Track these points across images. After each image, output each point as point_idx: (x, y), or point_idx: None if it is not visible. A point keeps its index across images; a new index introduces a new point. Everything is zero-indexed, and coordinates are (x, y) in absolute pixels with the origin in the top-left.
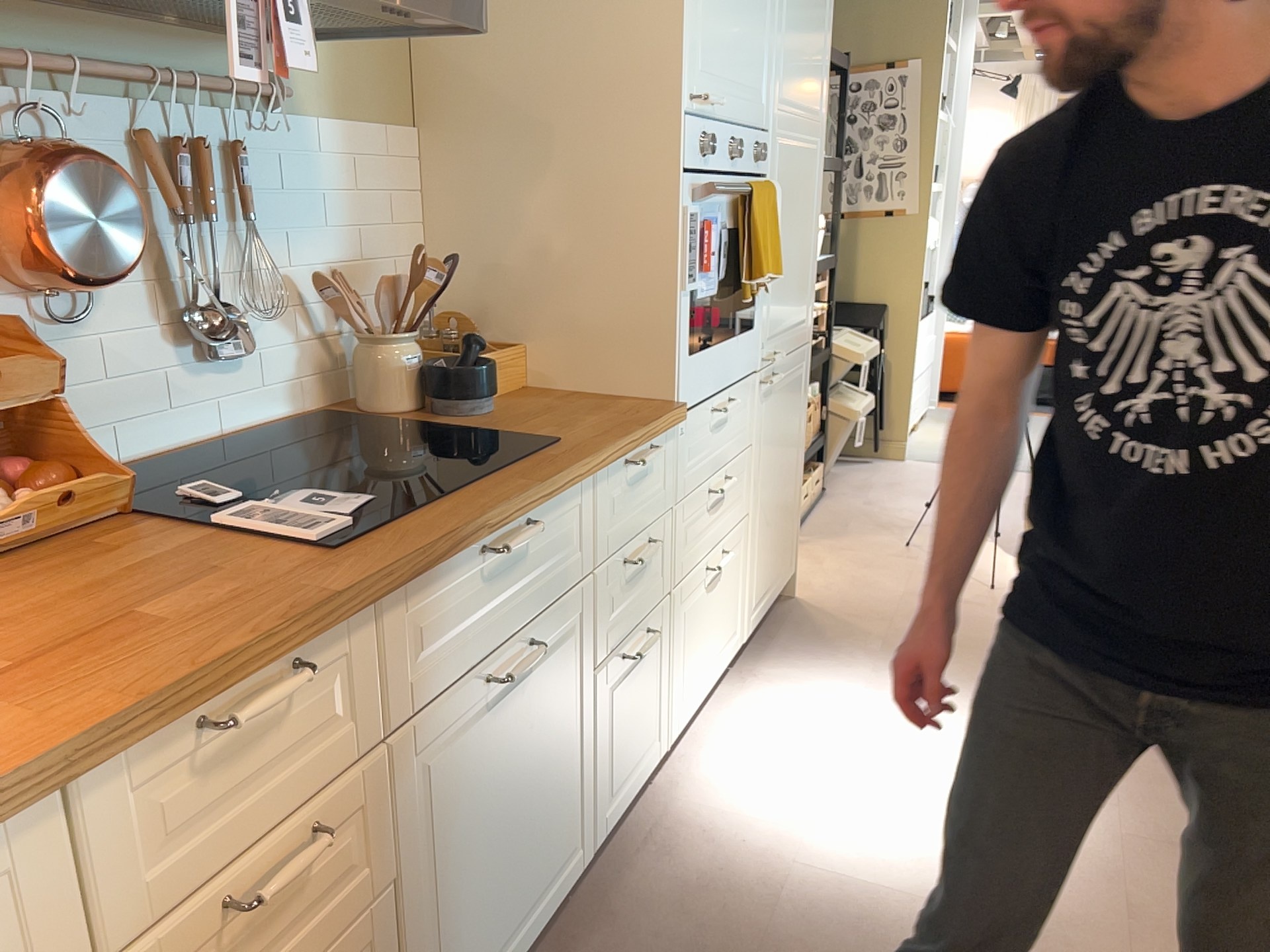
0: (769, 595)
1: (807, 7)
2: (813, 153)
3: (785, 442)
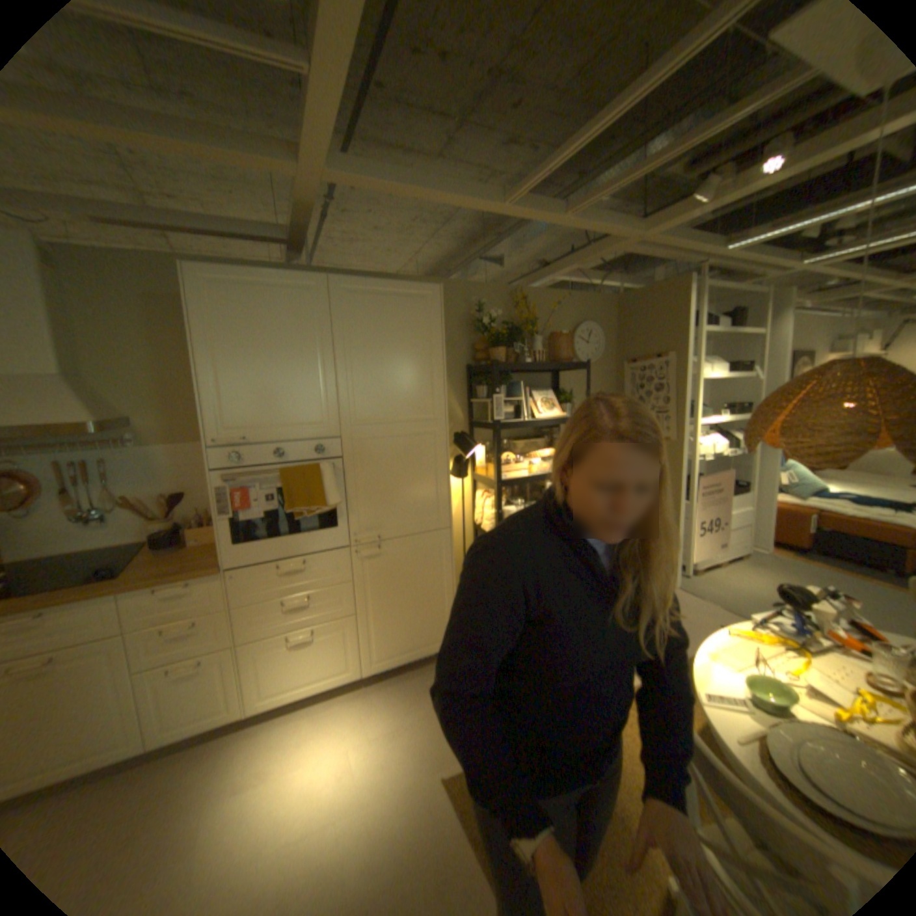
0: (402, 657)
1: (387, 372)
2: (421, 436)
3: (409, 580)
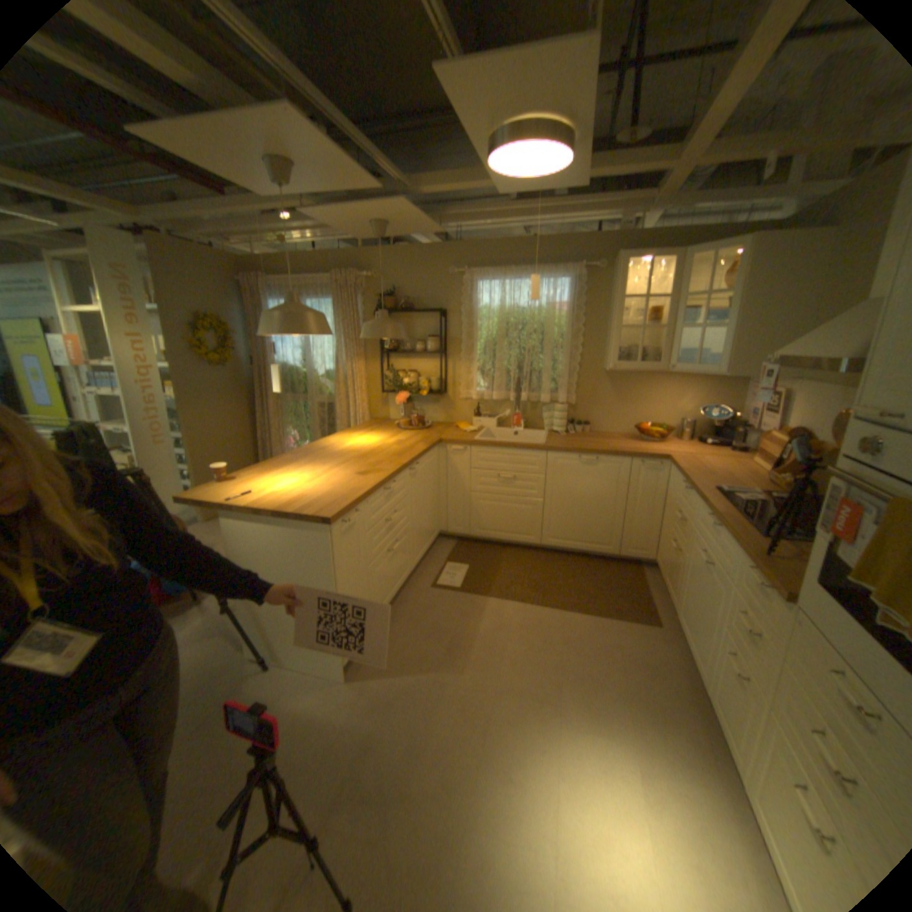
0: None
1: None
2: None
3: None
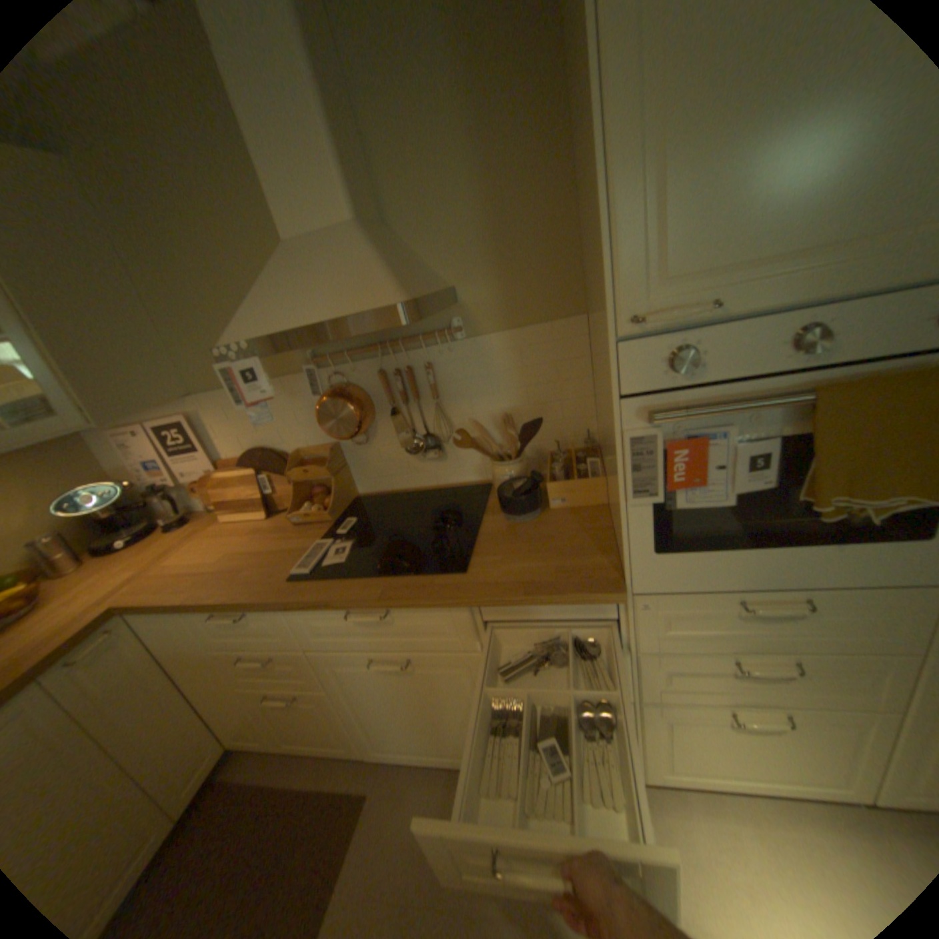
0: None
1: None
2: None
3: None
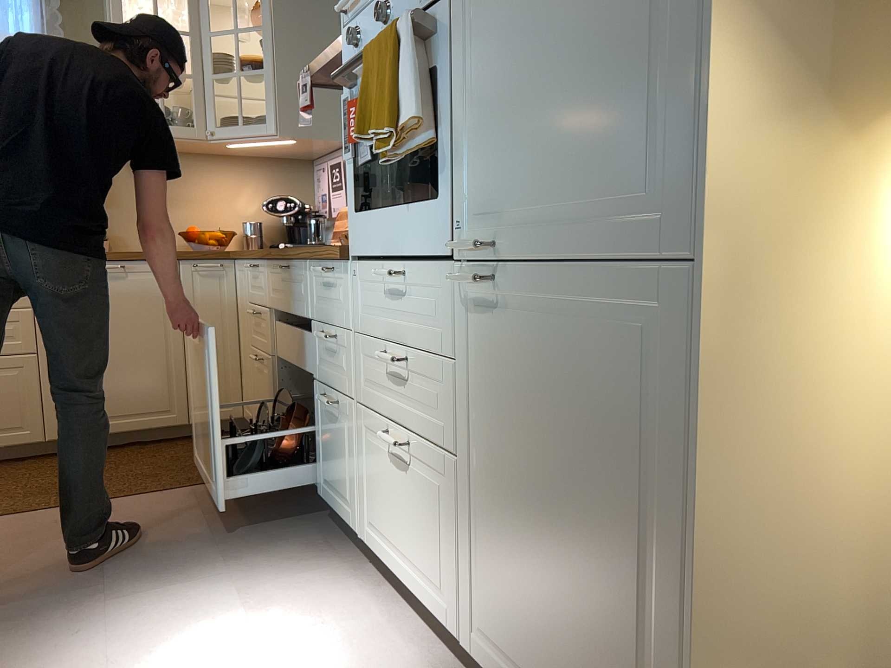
0: None
1: None
2: None
3: (564, 441)
